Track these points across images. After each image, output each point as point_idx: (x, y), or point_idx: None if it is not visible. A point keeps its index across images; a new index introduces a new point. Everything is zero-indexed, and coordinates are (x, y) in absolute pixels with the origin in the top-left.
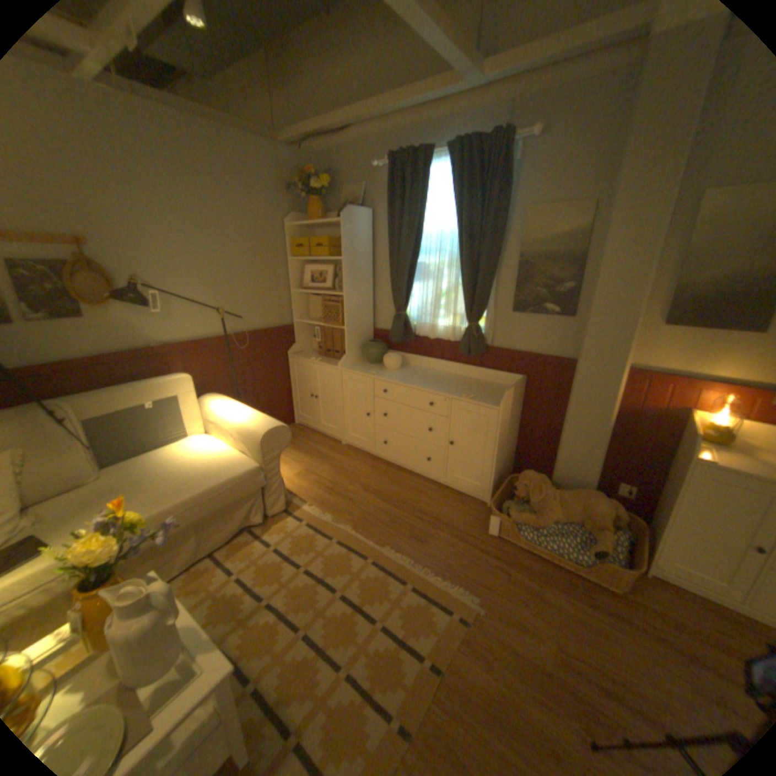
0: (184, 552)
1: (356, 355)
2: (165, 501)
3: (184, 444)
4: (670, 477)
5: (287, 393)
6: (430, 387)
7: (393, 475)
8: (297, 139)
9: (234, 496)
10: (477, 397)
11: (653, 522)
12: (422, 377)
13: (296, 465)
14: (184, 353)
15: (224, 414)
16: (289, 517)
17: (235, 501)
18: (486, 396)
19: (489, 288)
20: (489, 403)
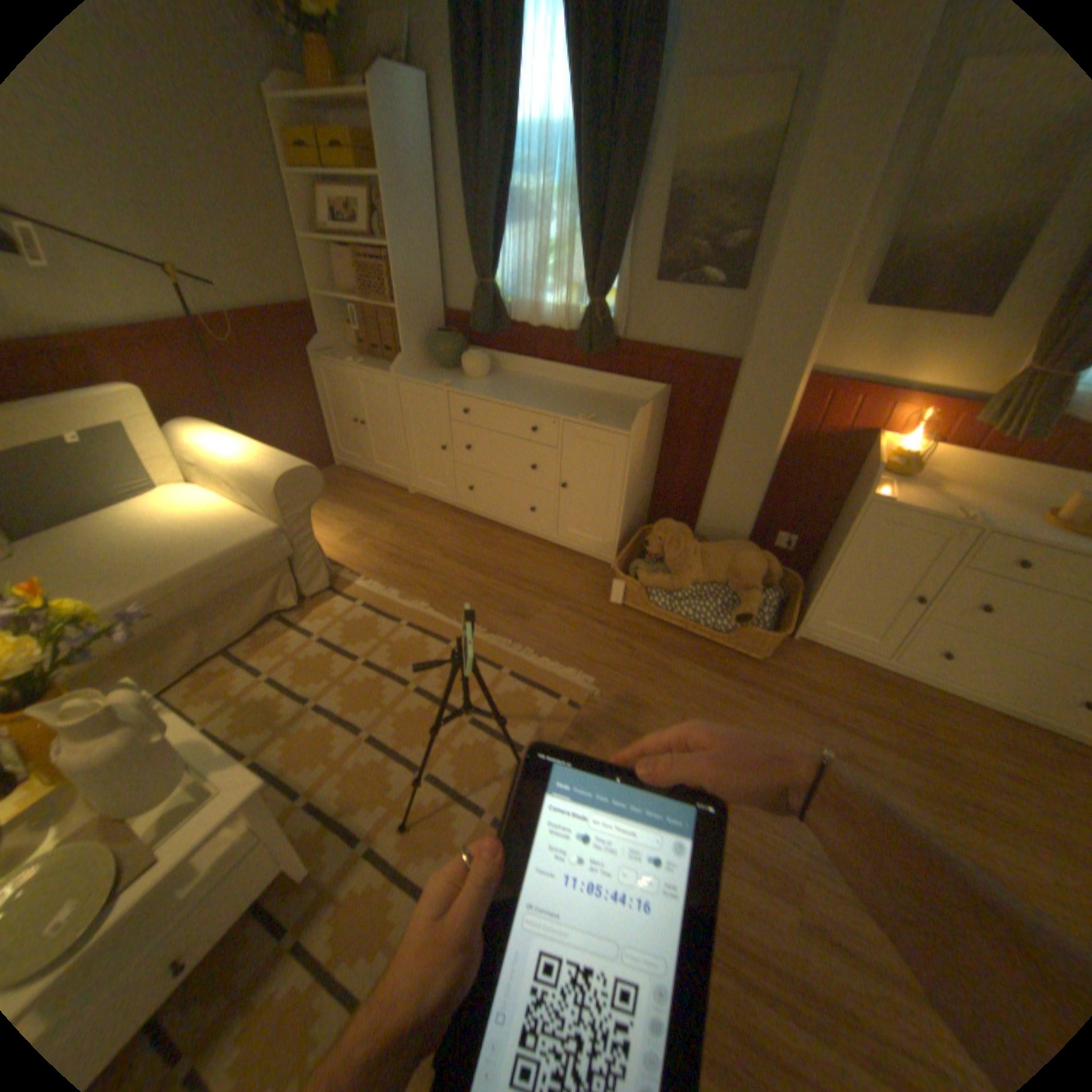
0: (183, 650)
1: (419, 354)
2: (133, 582)
3: (150, 498)
4: (838, 521)
5: (317, 419)
6: (533, 404)
7: (485, 534)
8: None
9: (246, 571)
10: (600, 418)
11: (810, 577)
12: (522, 390)
13: (342, 525)
14: (119, 347)
15: (211, 450)
16: (337, 597)
17: (249, 578)
18: (613, 417)
19: (623, 238)
20: (616, 426)
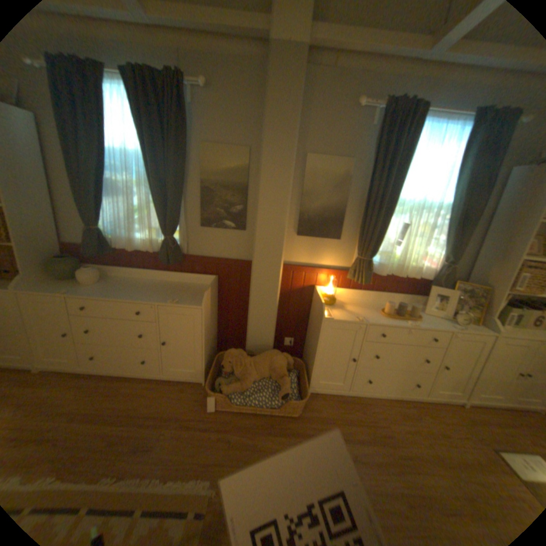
0: None
1: (37, 273)
2: None
3: None
4: (309, 327)
5: None
6: (135, 297)
7: (107, 388)
8: None
9: None
10: (181, 300)
11: (303, 356)
12: (125, 288)
13: None
14: None
15: None
16: None
17: None
18: (189, 297)
19: (179, 207)
20: (192, 303)
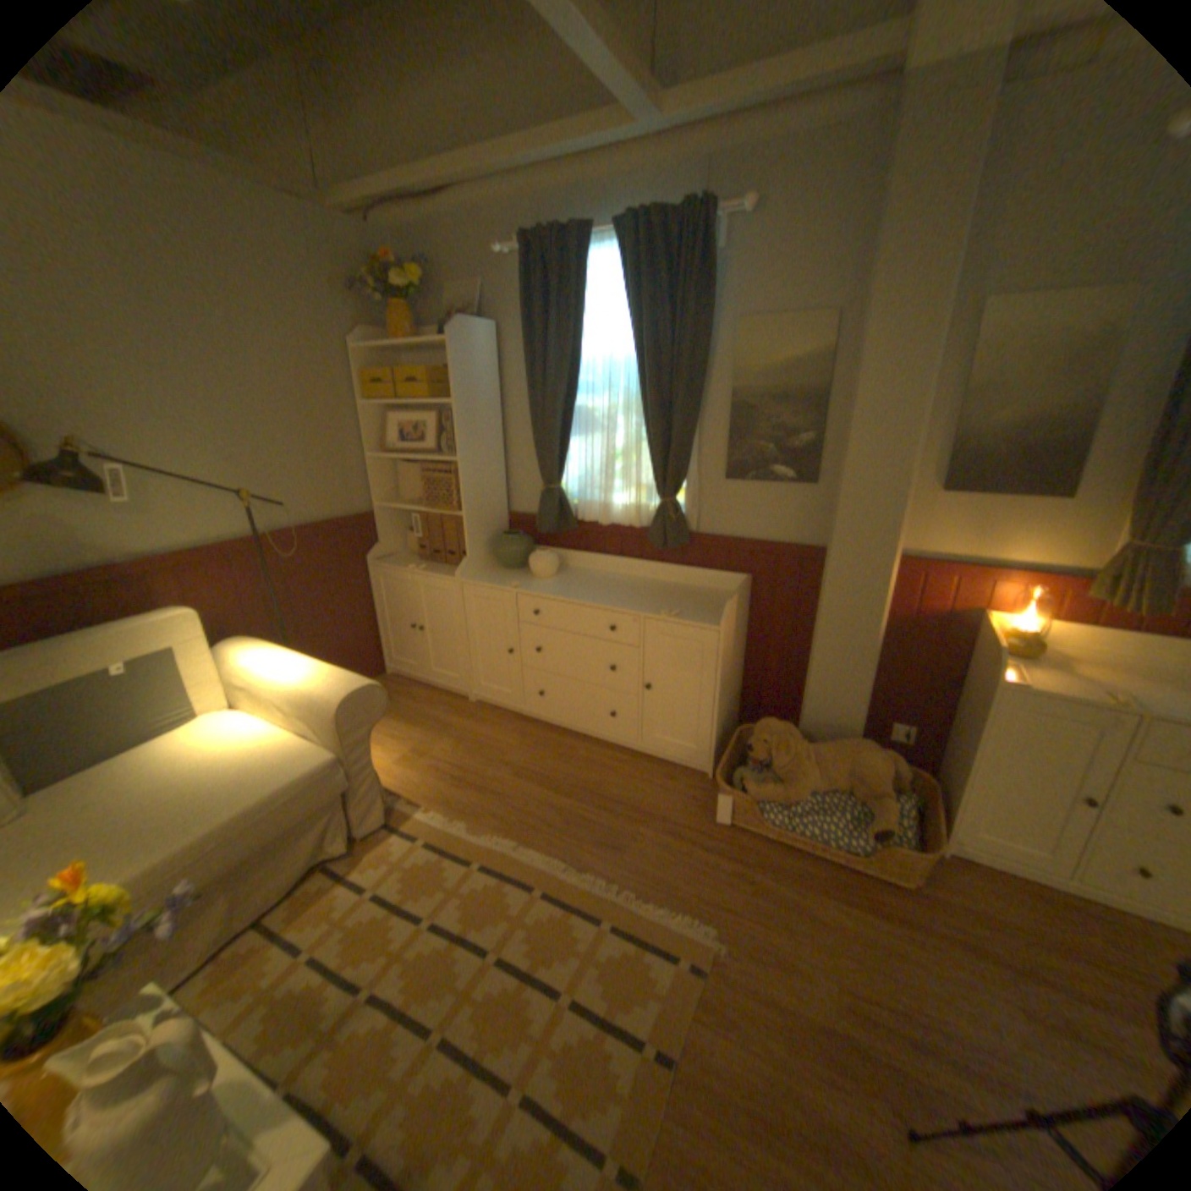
0: (208, 926)
1: (484, 556)
2: (165, 841)
3: (192, 731)
4: (961, 709)
5: (370, 625)
6: (609, 601)
7: (559, 744)
8: (361, 204)
9: (295, 815)
10: (683, 612)
11: (942, 775)
12: (594, 586)
13: (395, 744)
14: (180, 570)
15: (264, 672)
16: (392, 836)
17: (296, 823)
18: (697, 610)
19: (690, 443)
20: (702, 620)
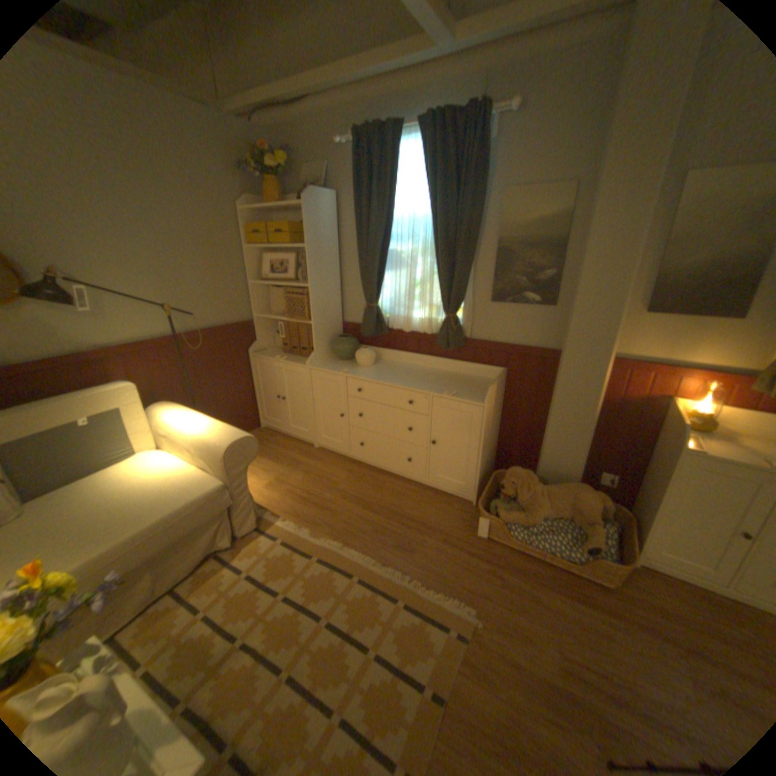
0: (139, 593)
1: (326, 351)
2: (109, 537)
3: (131, 464)
4: (652, 465)
5: (251, 395)
6: (409, 383)
7: (373, 478)
8: (247, 109)
9: (196, 522)
10: (459, 393)
11: (636, 509)
12: (399, 373)
13: (265, 474)
14: (125, 356)
15: (179, 426)
16: (261, 536)
17: (197, 527)
18: (469, 391)
19: (467, 276)
20: (472, 399)
